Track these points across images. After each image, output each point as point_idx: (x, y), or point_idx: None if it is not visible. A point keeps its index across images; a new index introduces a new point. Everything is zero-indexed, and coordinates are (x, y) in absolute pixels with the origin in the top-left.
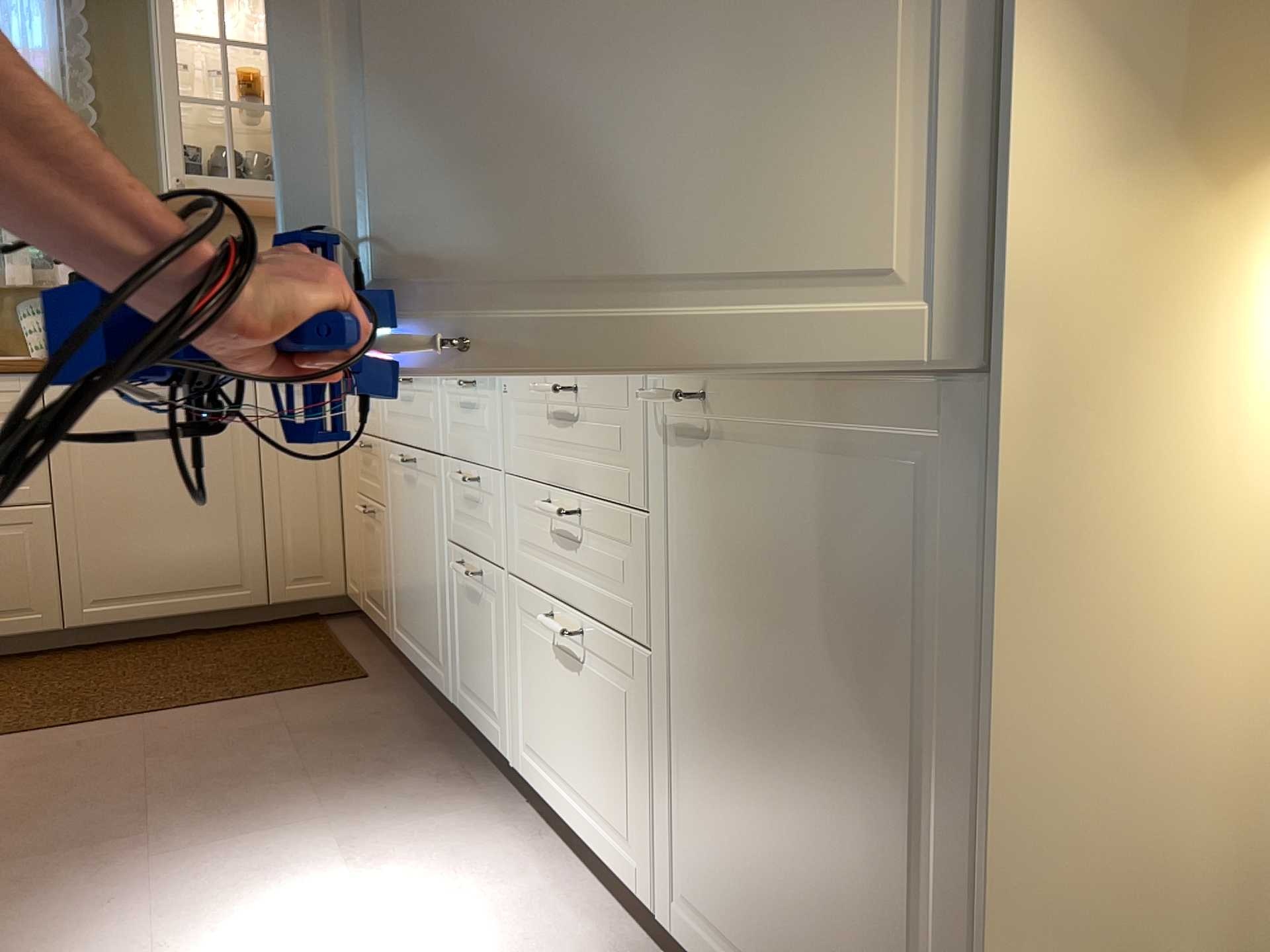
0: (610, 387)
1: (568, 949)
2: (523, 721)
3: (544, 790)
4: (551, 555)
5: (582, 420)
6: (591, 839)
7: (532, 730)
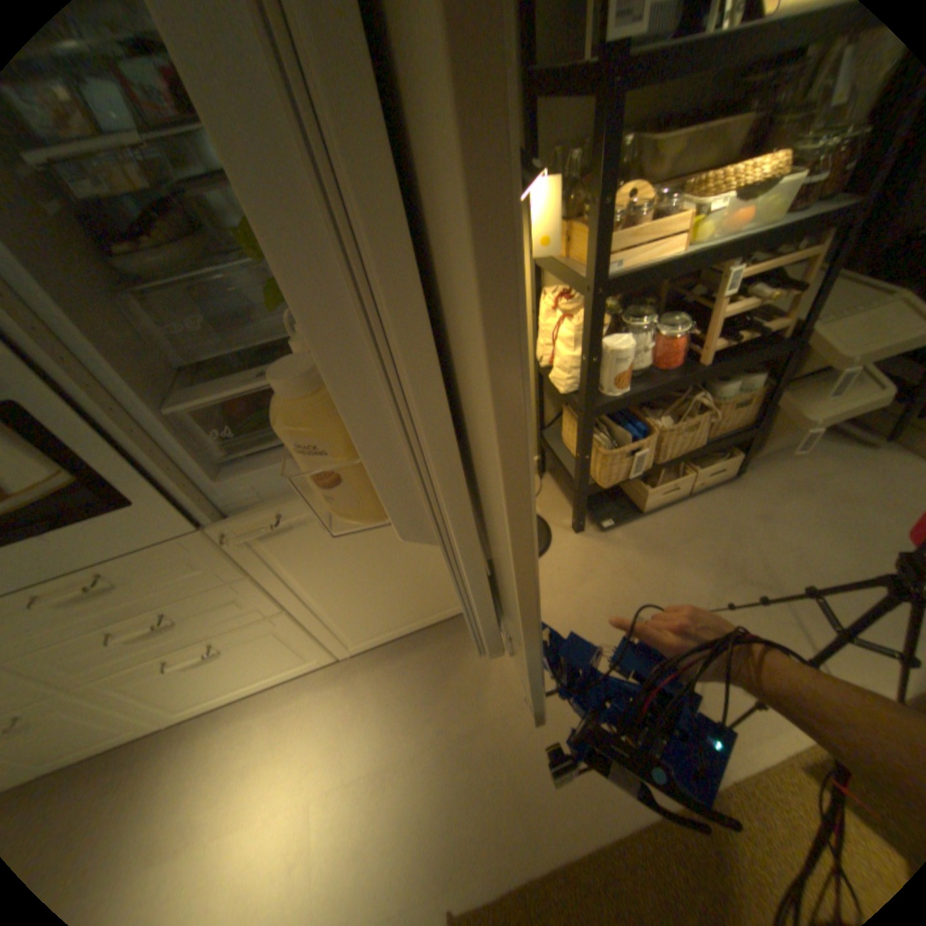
0: (140, 559)
1: (301, 710)
2: (153, 712)
3: (204, 708)
4: (125, 651)
5: (110, 587)
6: (264, 685)
7: (169, 706)
